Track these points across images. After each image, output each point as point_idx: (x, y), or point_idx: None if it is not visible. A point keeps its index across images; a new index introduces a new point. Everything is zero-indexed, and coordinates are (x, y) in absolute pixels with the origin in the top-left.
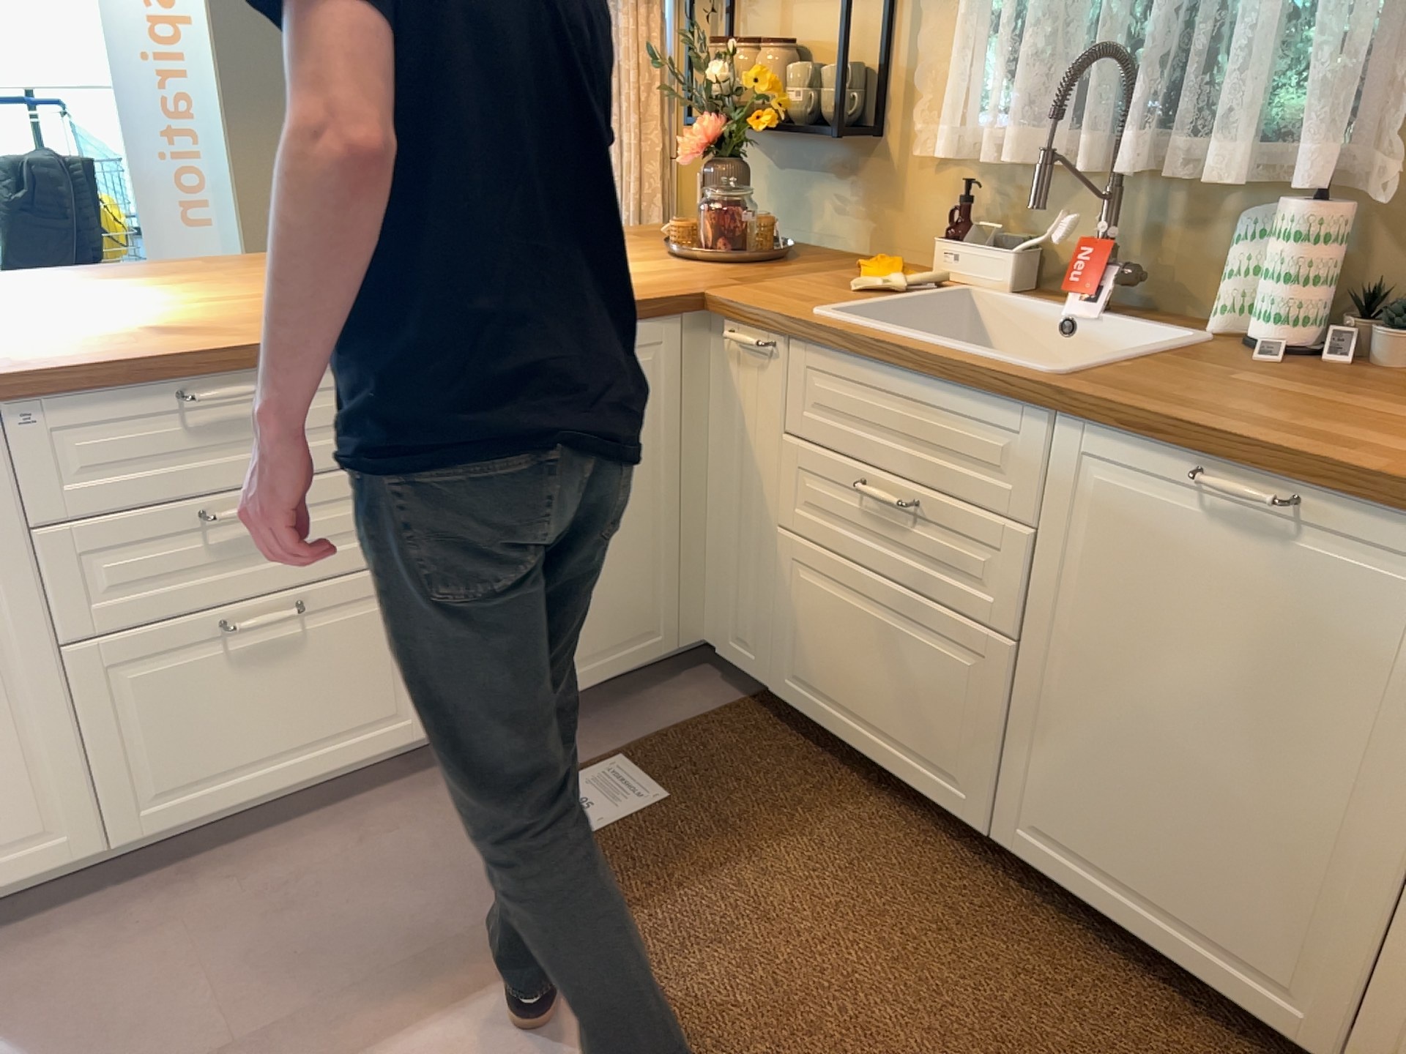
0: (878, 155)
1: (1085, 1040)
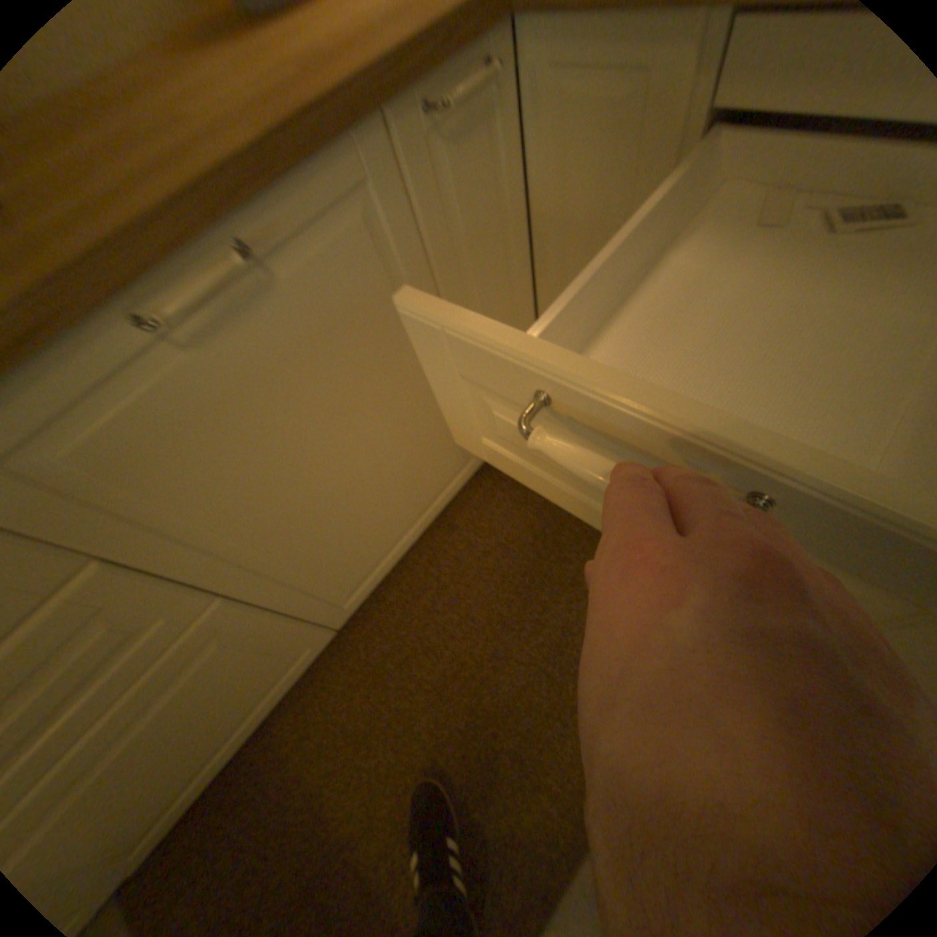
0: None
1: (475, 575)
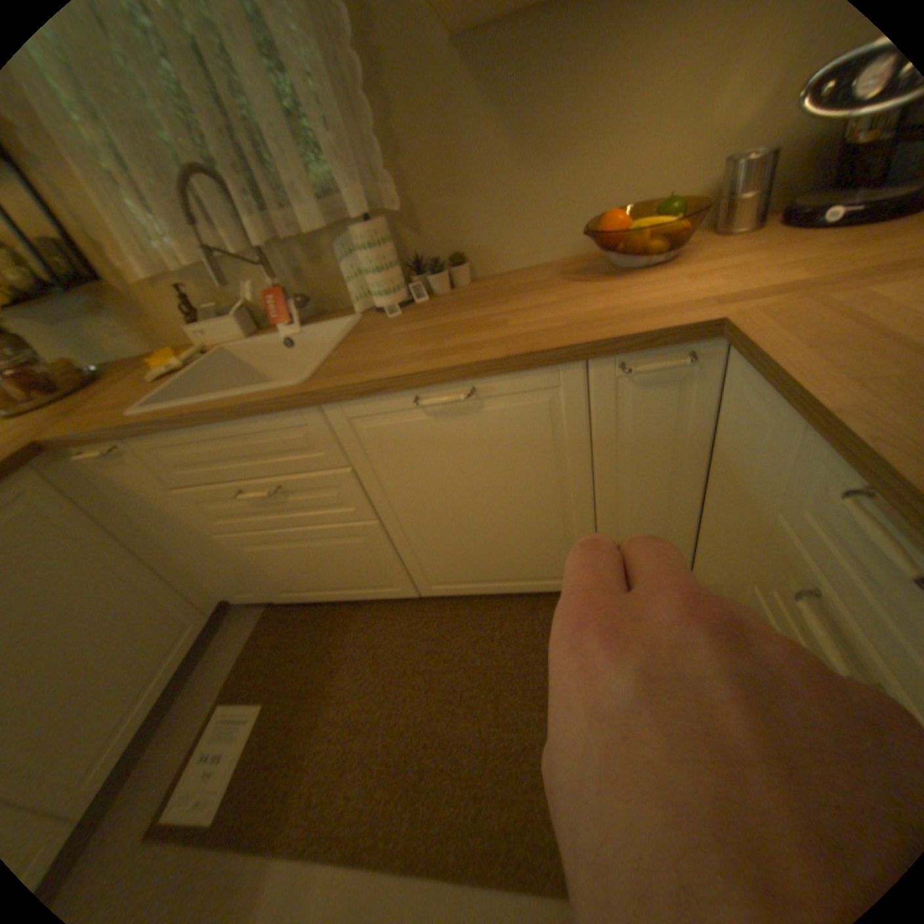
0: (112, 292)
1: (516, 652)
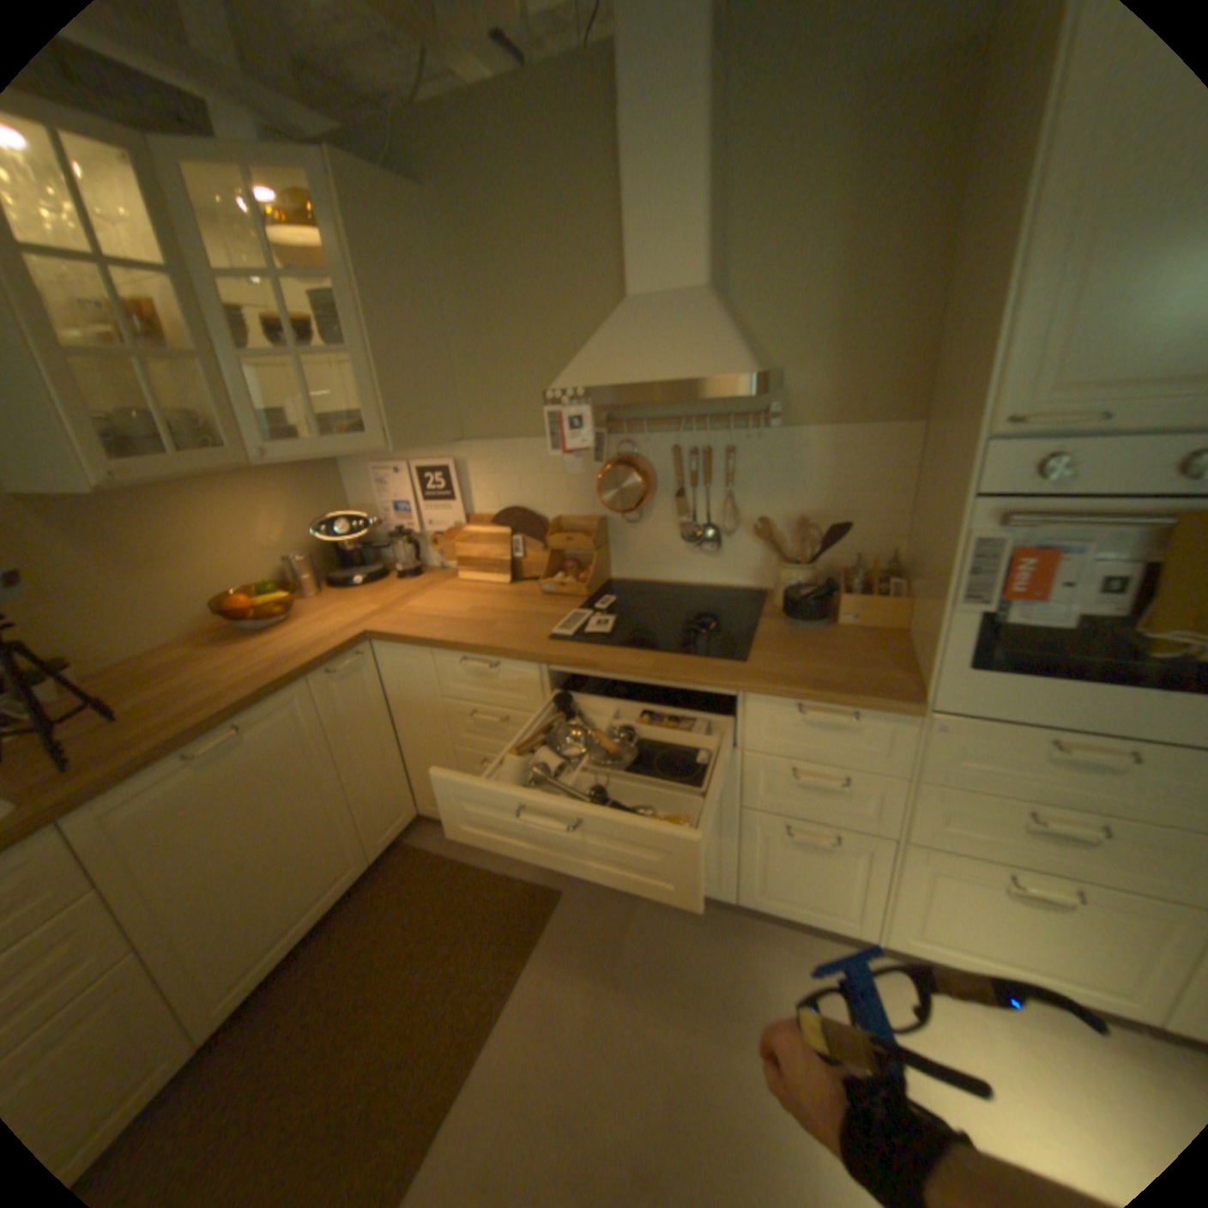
0: None
1: (348, 972)
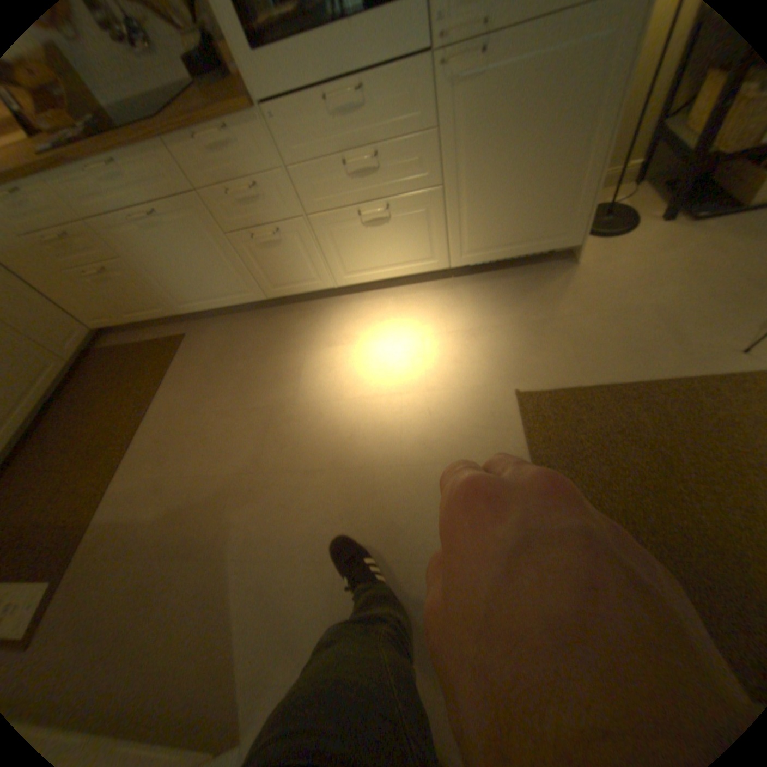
0: None
1: (76, 409)
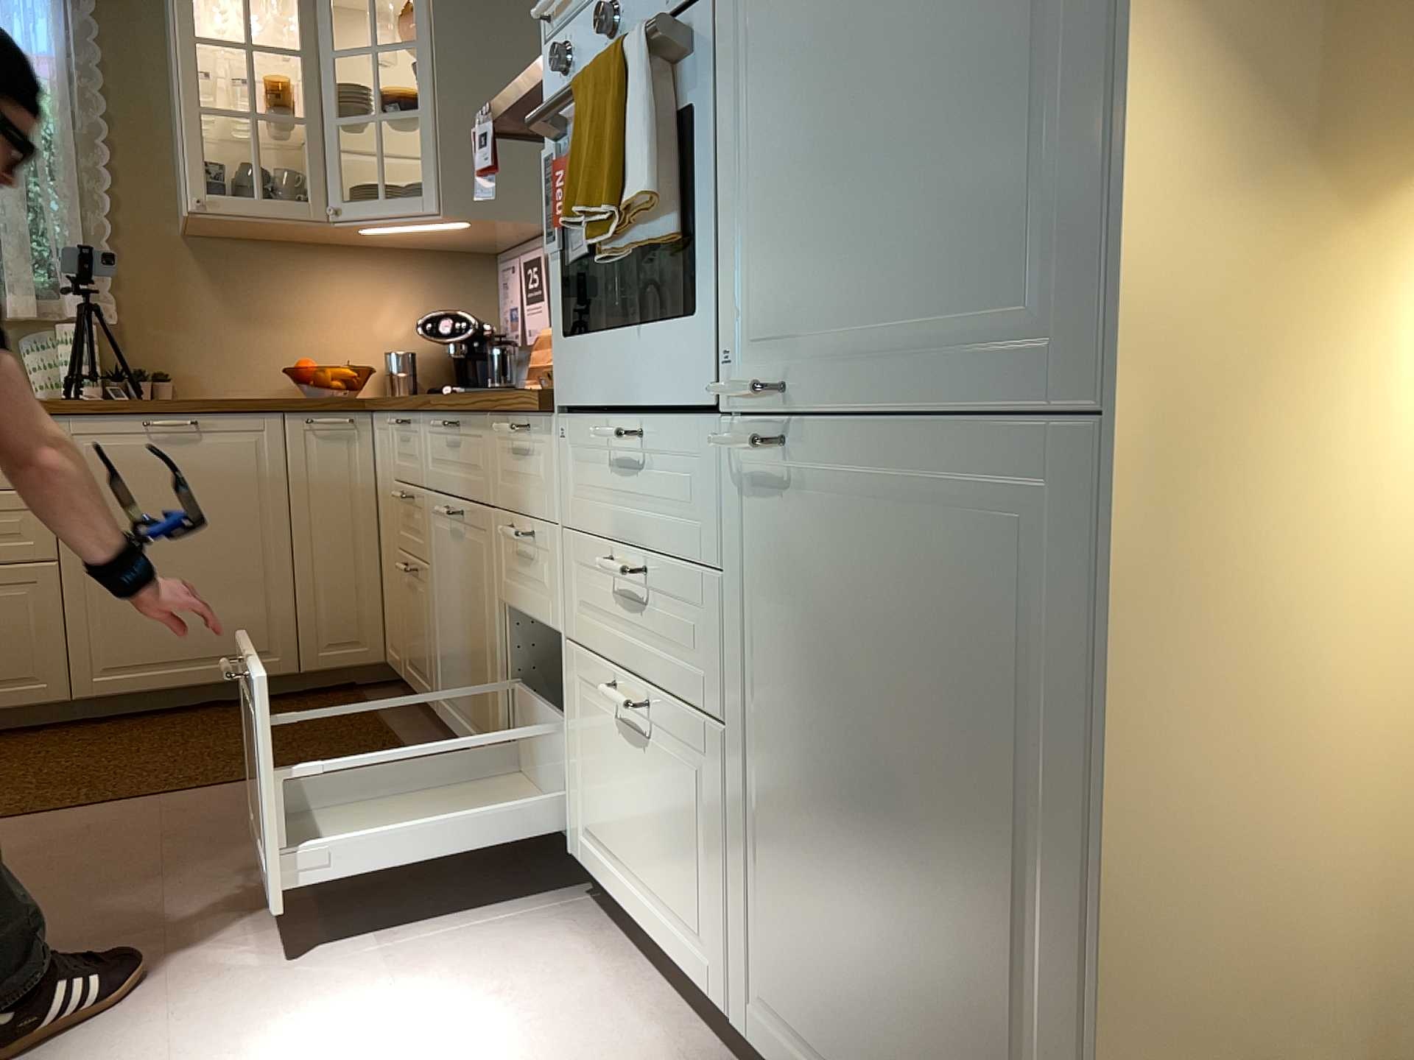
0: None
1: (204, 729)
